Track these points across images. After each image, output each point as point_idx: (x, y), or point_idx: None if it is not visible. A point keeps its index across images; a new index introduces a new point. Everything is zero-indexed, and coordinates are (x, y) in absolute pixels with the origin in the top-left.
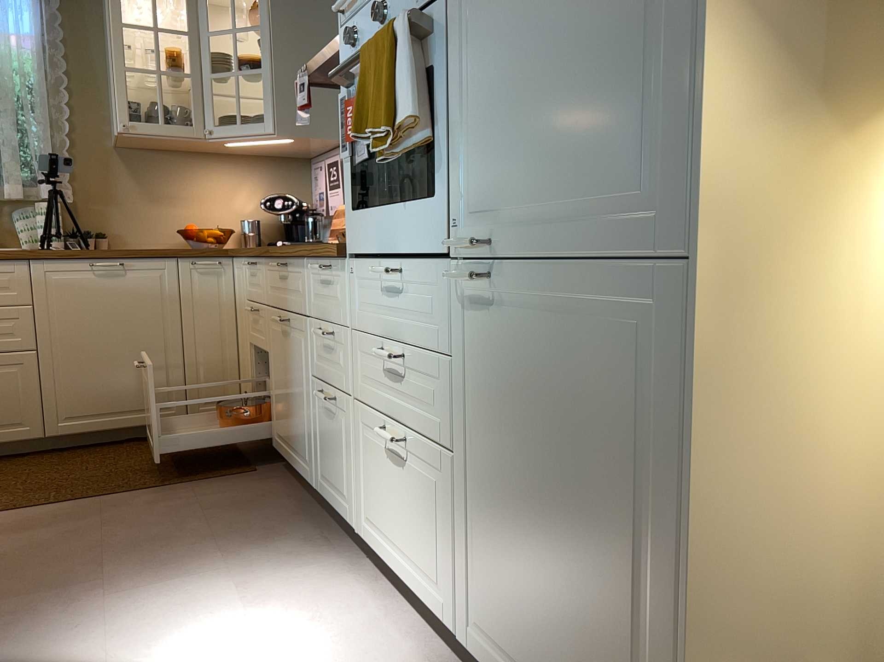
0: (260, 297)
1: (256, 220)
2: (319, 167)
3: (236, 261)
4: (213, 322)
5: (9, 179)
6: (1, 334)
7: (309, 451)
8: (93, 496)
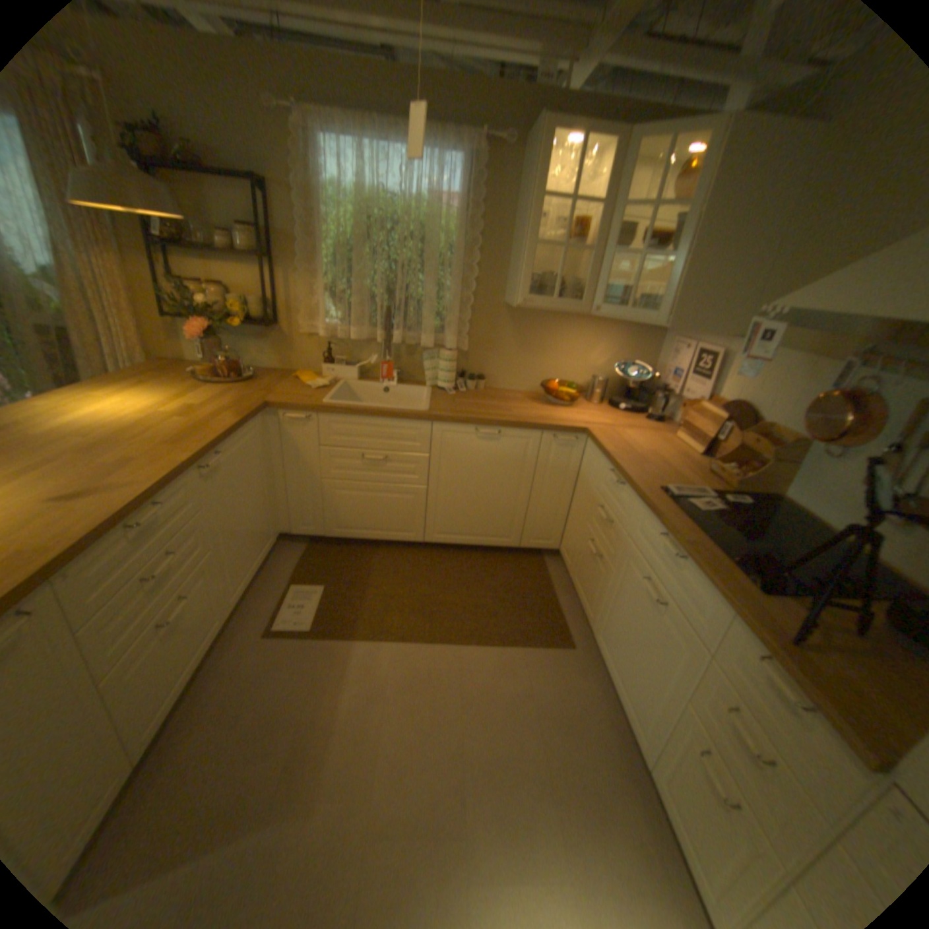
0: (620, 518)
1: (603, 375)
2: (686, 346)
3: (592, 444)
4: (557, 483)
5: (424, 330)
6: (406, 472)
7: (653, 736)
8: (454, 642)
